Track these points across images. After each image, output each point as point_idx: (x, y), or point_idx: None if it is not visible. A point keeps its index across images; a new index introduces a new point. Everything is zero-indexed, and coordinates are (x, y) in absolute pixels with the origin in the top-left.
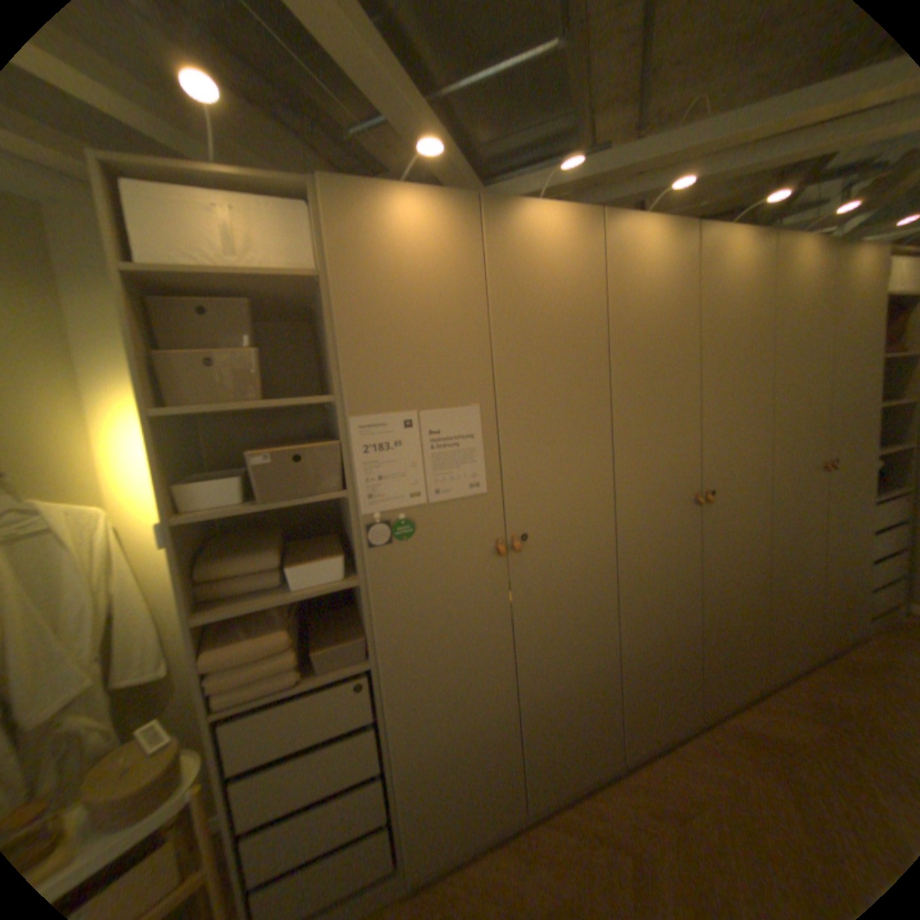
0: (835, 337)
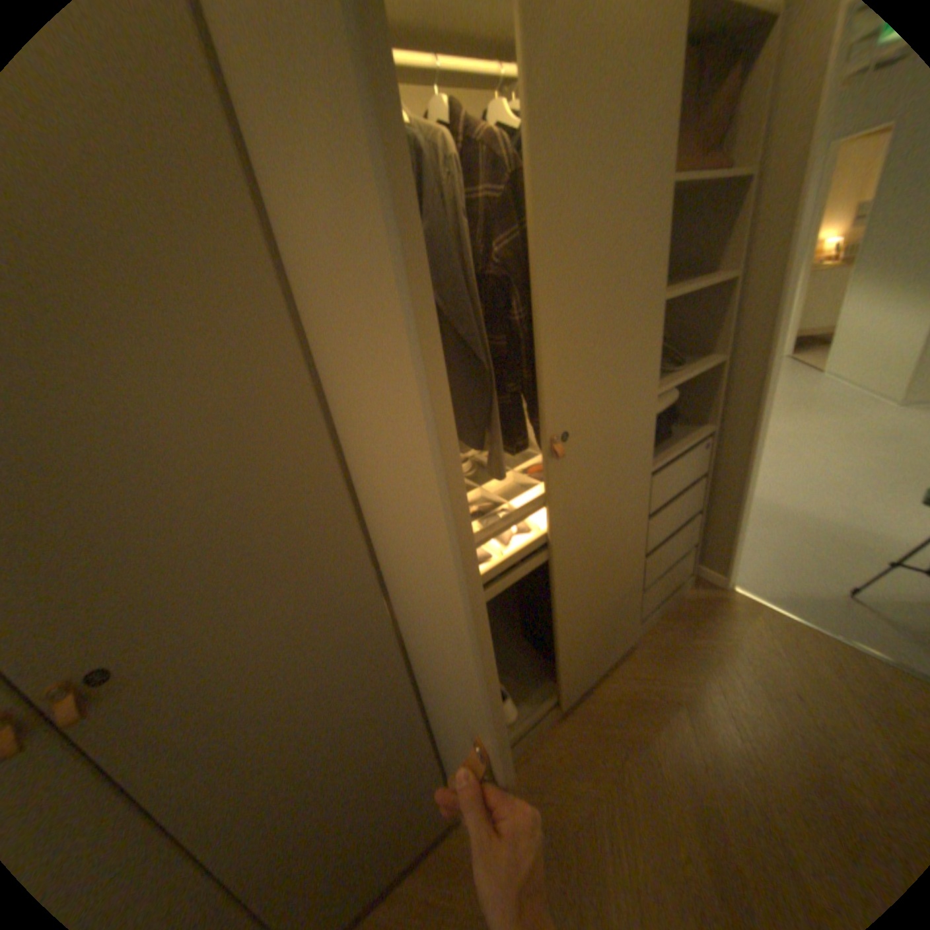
0: (535, 109)
